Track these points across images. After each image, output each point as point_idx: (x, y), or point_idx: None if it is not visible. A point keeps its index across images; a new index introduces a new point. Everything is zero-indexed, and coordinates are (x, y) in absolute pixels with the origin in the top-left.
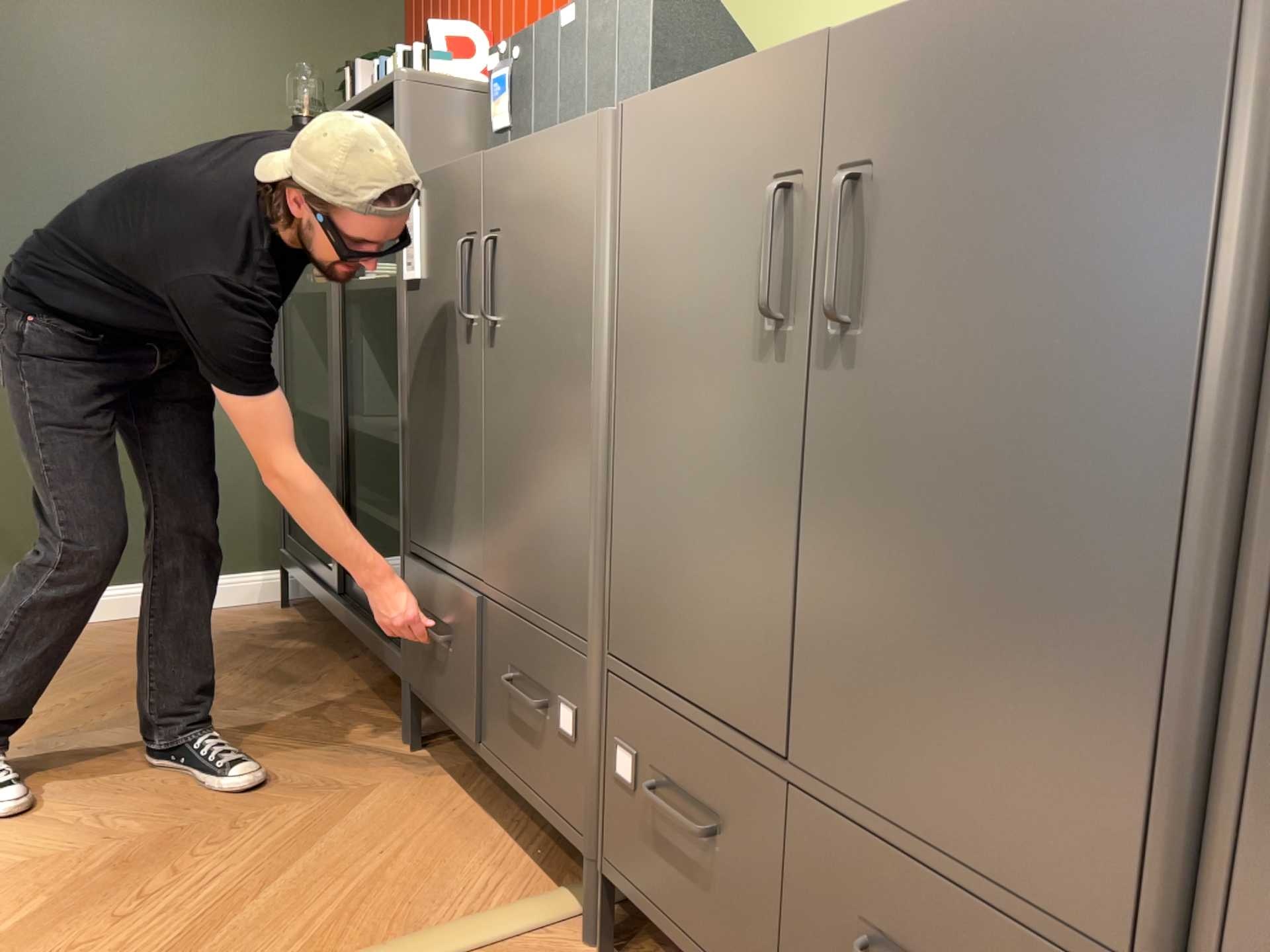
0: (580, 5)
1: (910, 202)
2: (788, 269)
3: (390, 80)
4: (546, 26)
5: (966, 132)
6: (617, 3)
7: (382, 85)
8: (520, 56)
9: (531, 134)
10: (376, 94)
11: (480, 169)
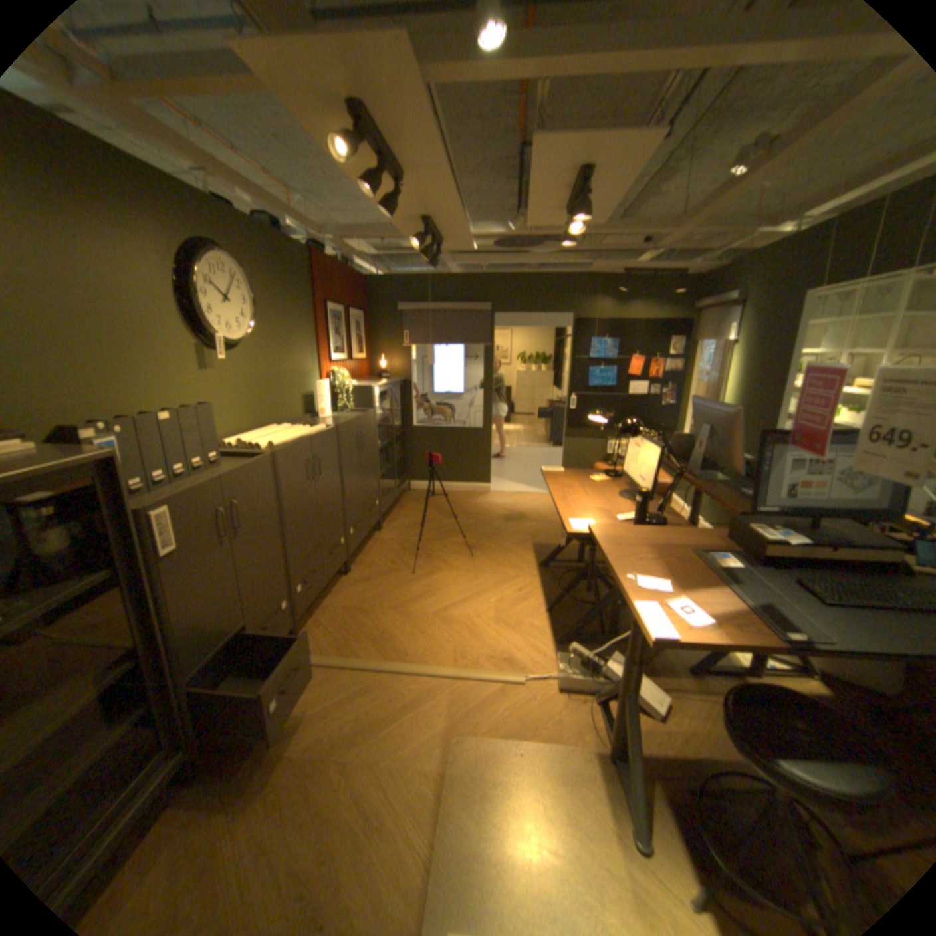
0: (169, 410)
1: (321, 458)
2: (311, 472)
3: (100, 452)
4: (145, 416)
5: (324, 449)
6: (197, 414)
7: (82, 457)
8: (121, 428)
9: (143, 465)
10: (75, 463)
11: (219, 480)
